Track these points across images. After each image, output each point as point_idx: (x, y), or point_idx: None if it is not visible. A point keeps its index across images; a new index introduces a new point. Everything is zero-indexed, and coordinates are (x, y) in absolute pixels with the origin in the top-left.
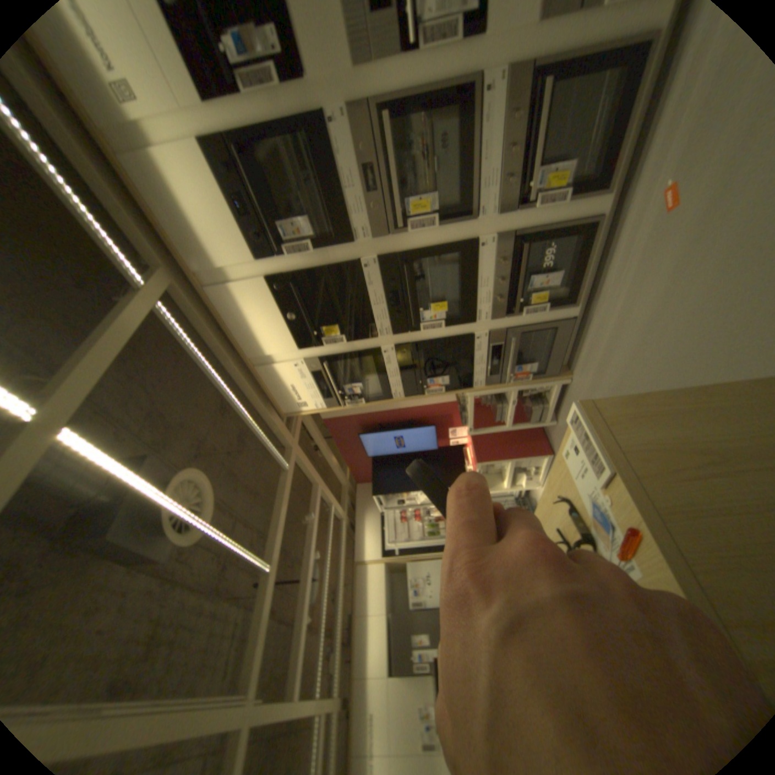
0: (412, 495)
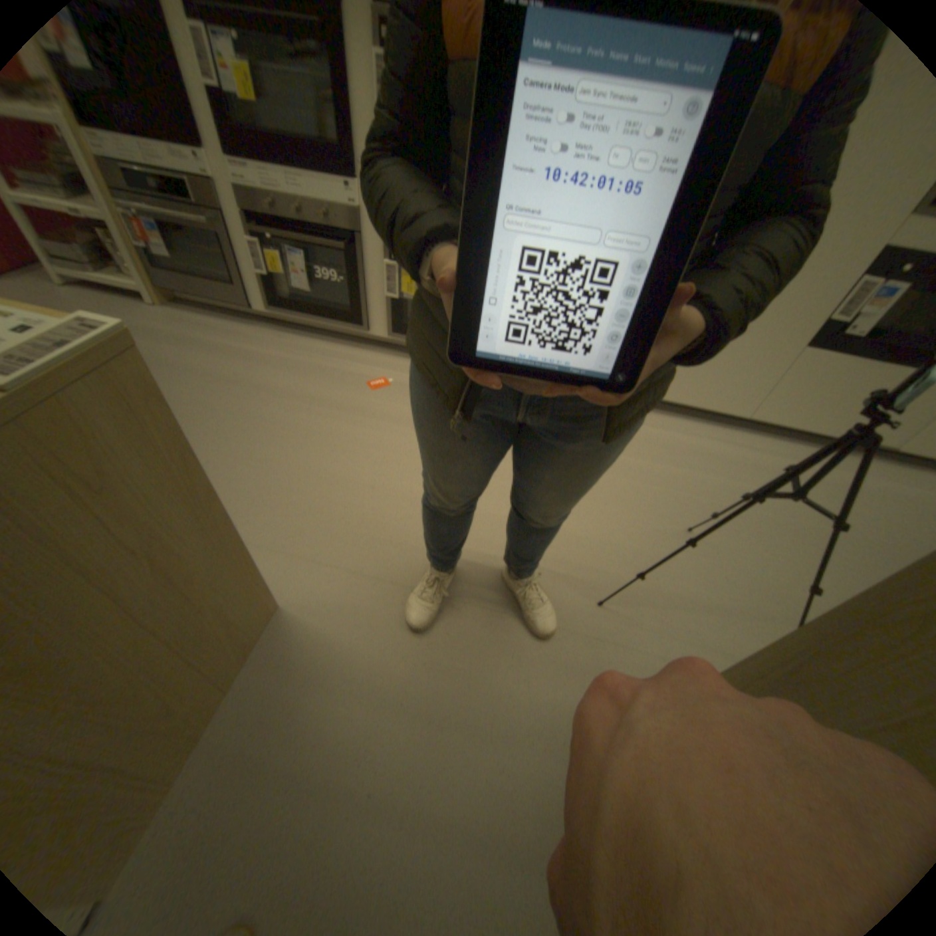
0: None
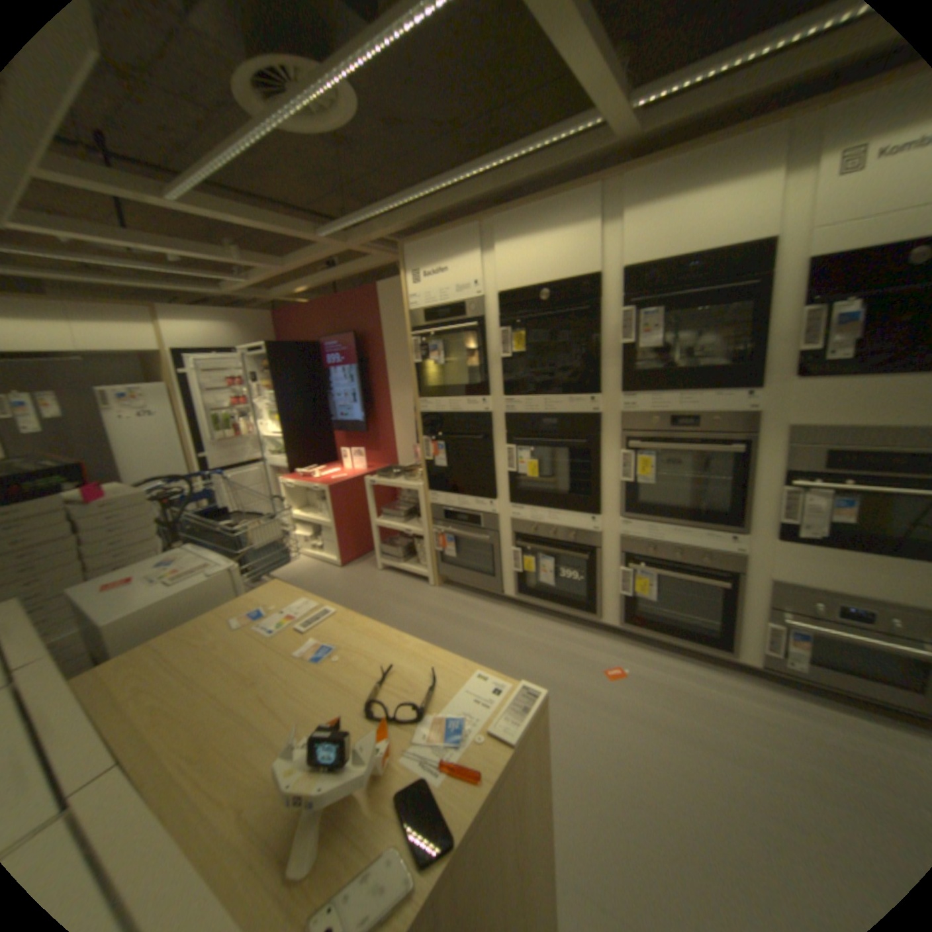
0: (260, 394)
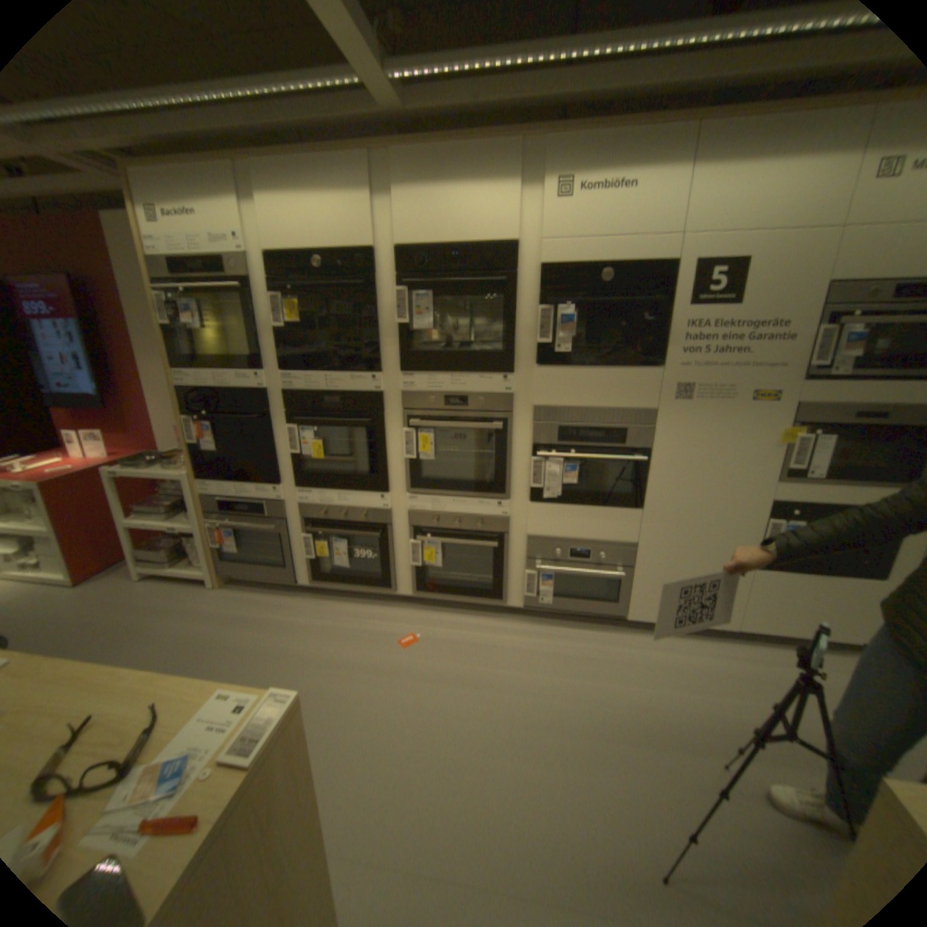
0: None
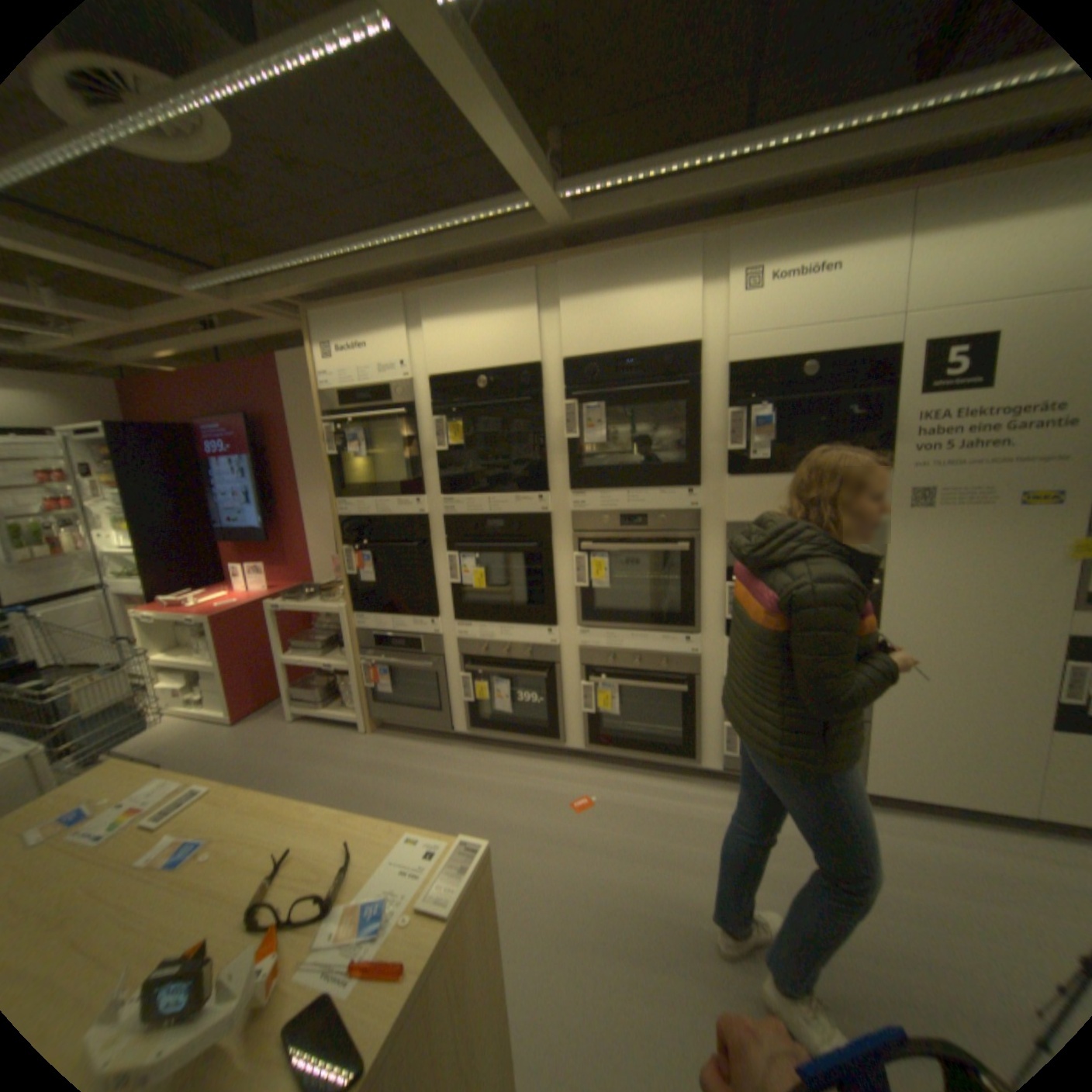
0: (100, 493)
